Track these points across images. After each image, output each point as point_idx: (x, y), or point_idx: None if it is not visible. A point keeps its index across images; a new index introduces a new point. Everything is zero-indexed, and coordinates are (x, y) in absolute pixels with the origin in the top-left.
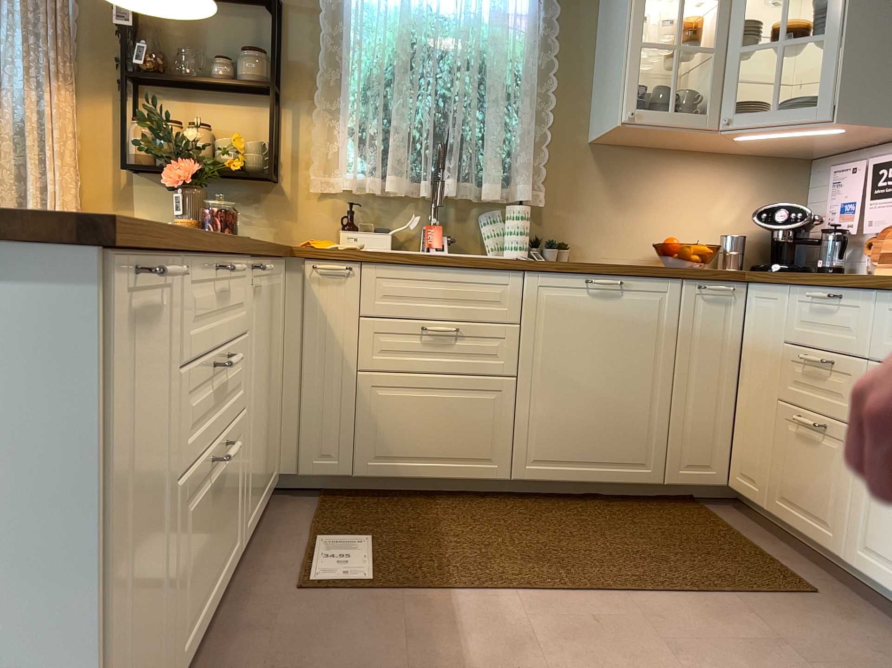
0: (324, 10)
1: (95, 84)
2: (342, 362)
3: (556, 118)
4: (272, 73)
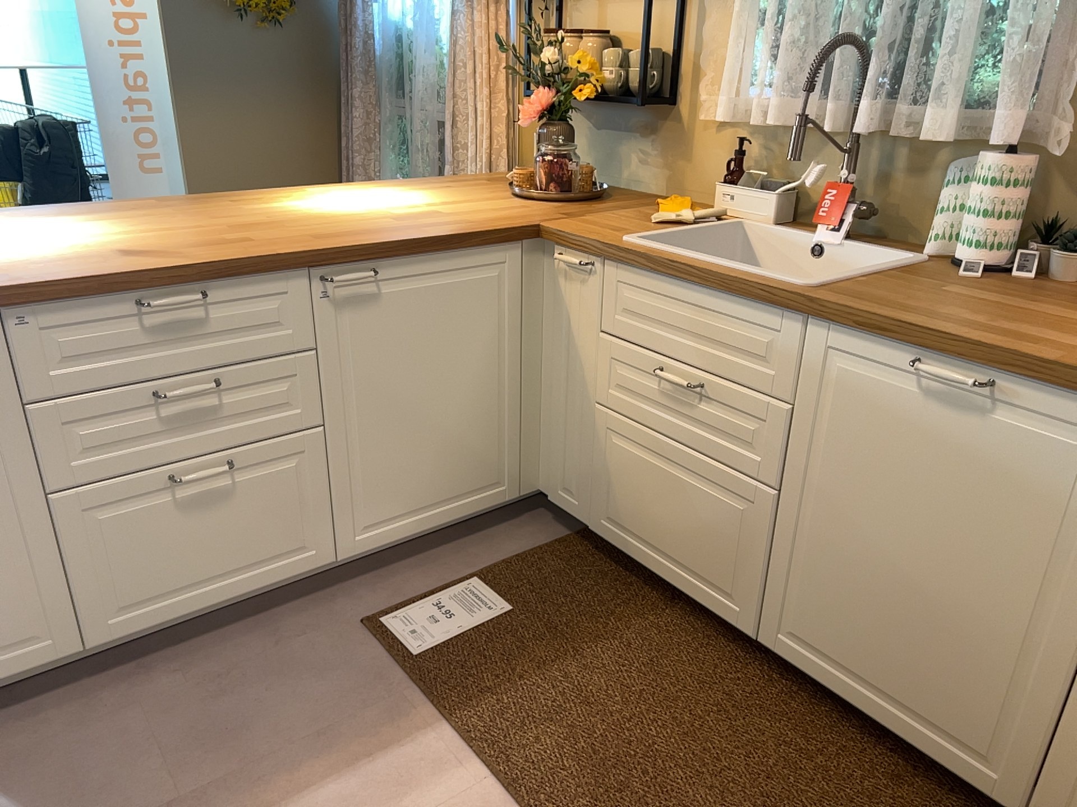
0: None
1: None
2: (584, 385)
3: None
4: None
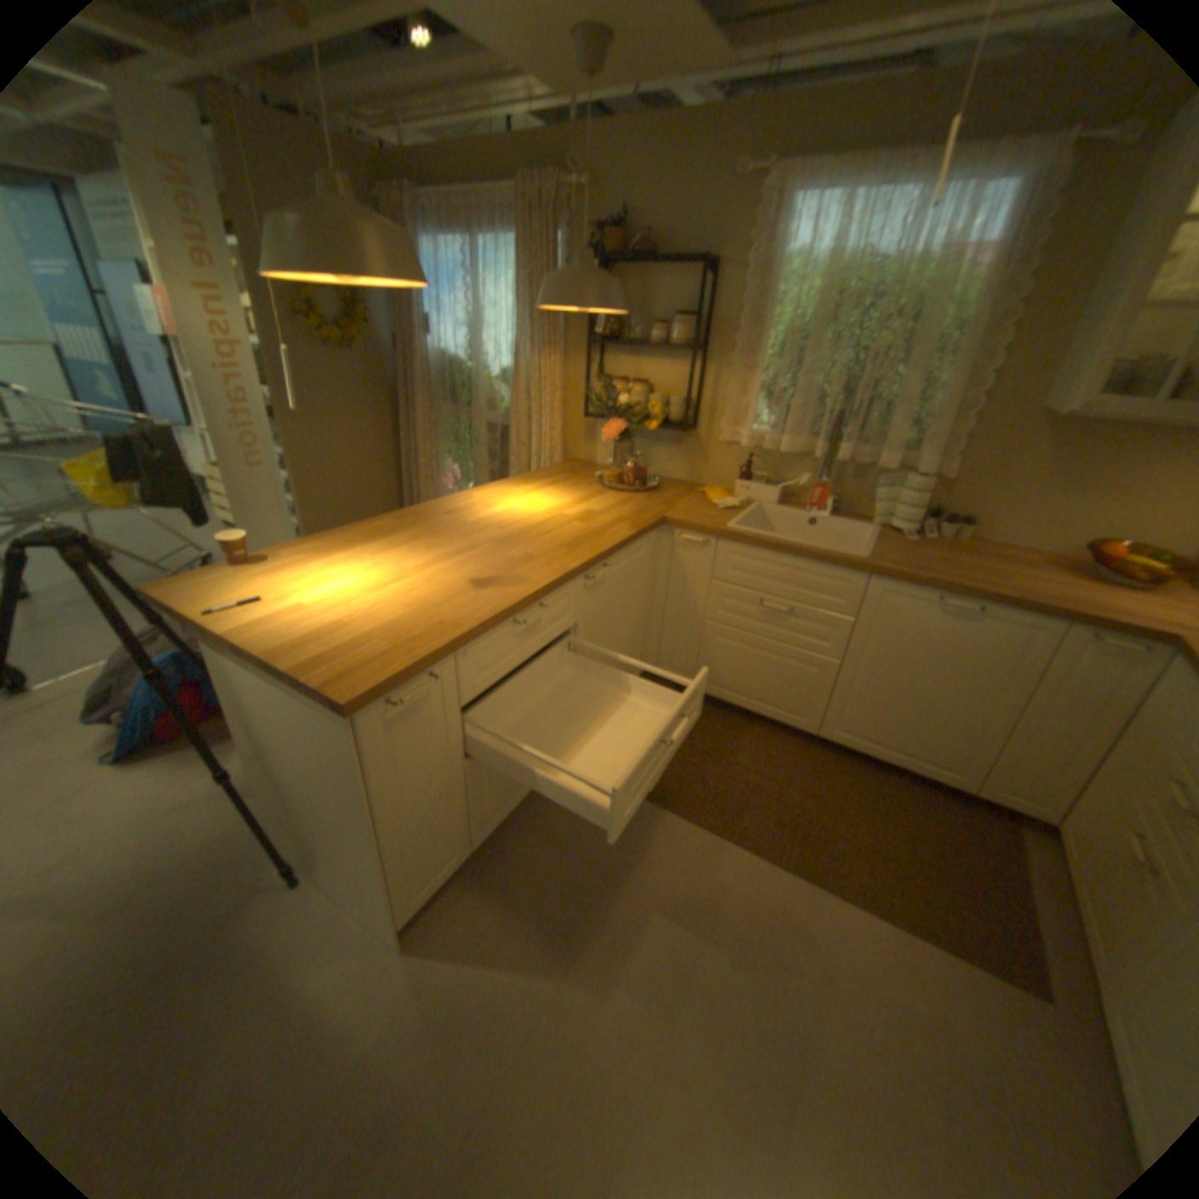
0: (752, 264)
1: (575, 341)
2: (695, 609)
3: (1006, 374)
4: (701, 328)
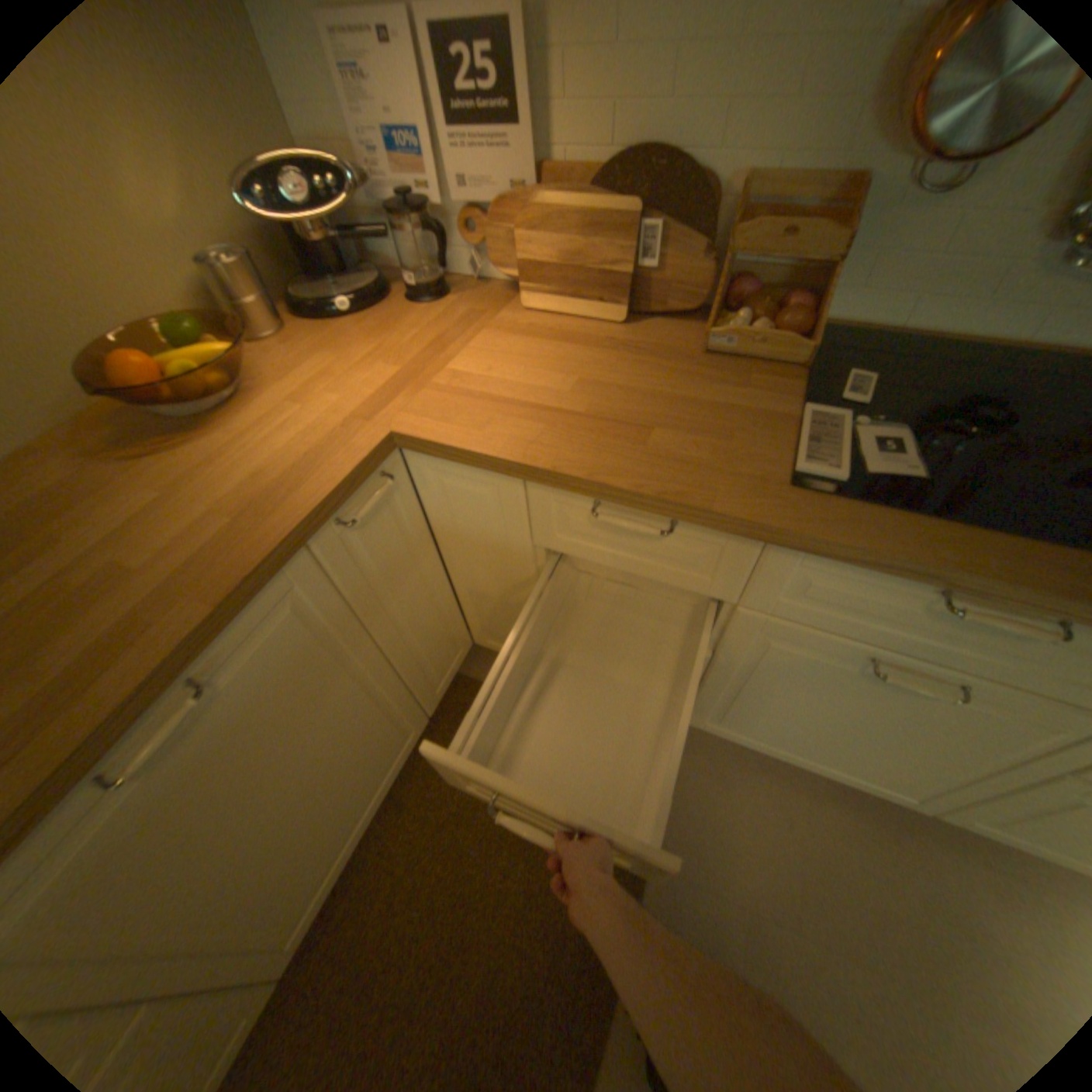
0: None
1: None
2: None
3: None
4: None
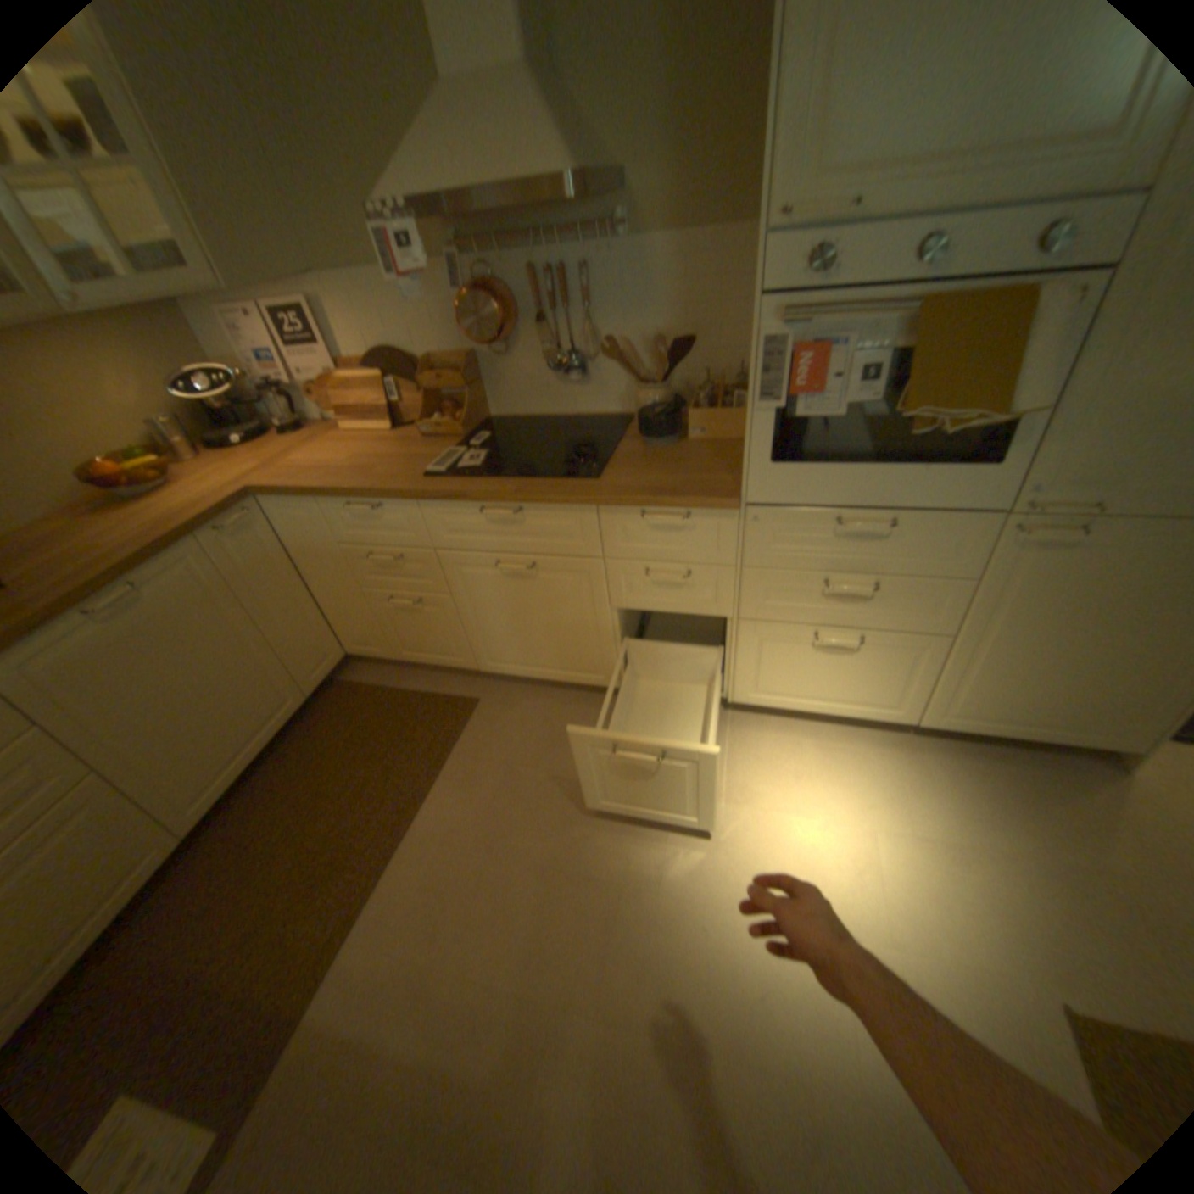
0: None
1: None
2: None
3: None
4: None
